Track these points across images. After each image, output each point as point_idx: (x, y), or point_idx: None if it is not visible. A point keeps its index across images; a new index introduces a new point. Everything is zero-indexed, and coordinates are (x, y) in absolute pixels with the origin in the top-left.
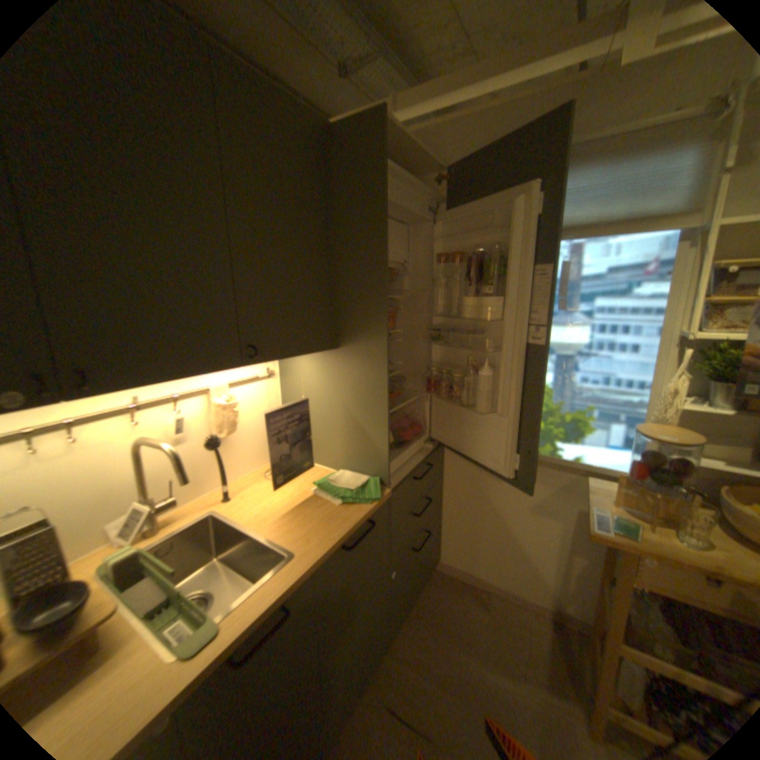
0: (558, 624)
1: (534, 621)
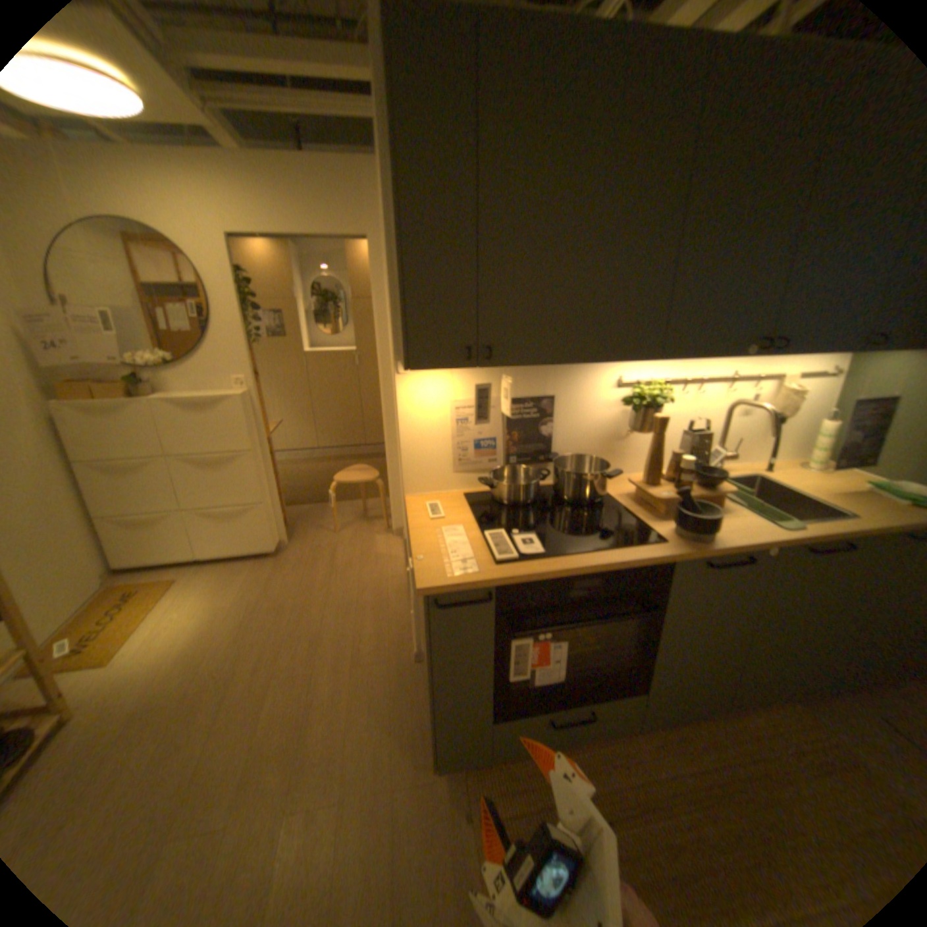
0: None
1: None
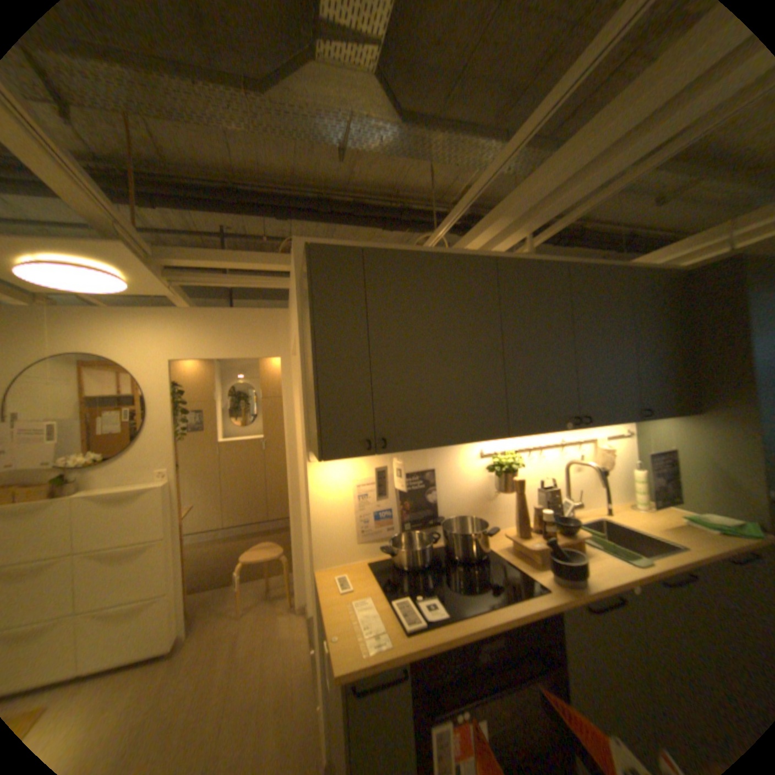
0: None
1: None
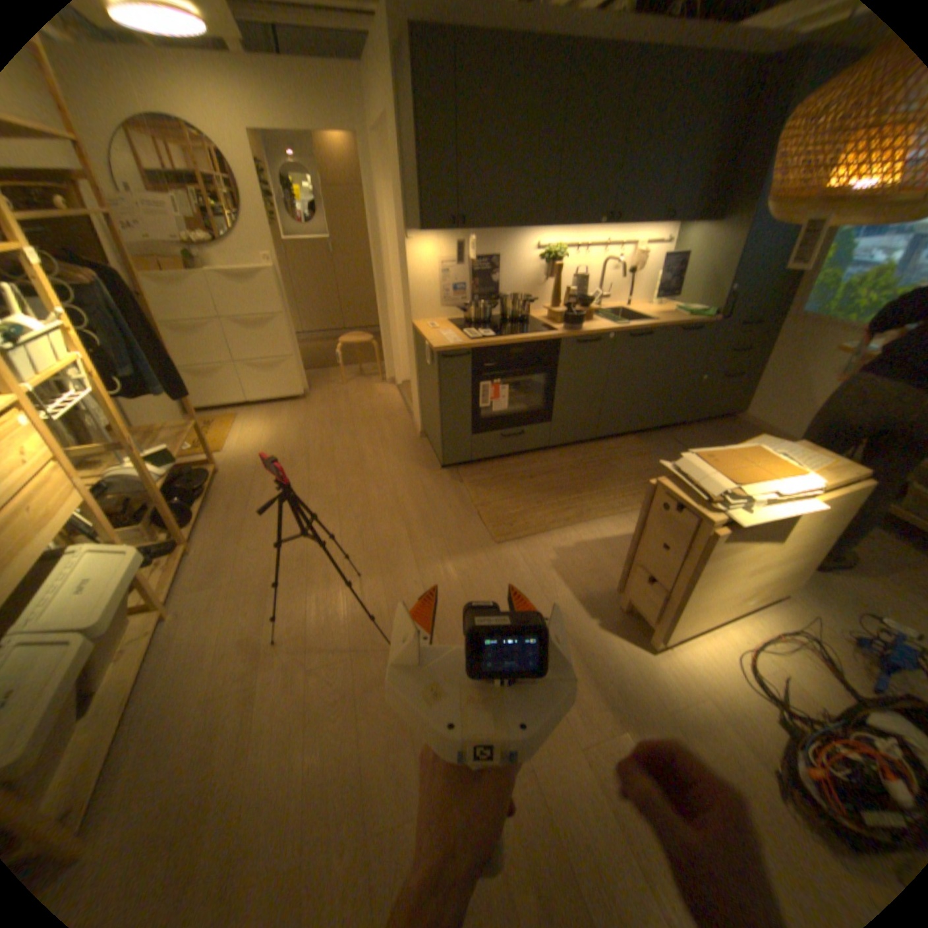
0: None
1: None
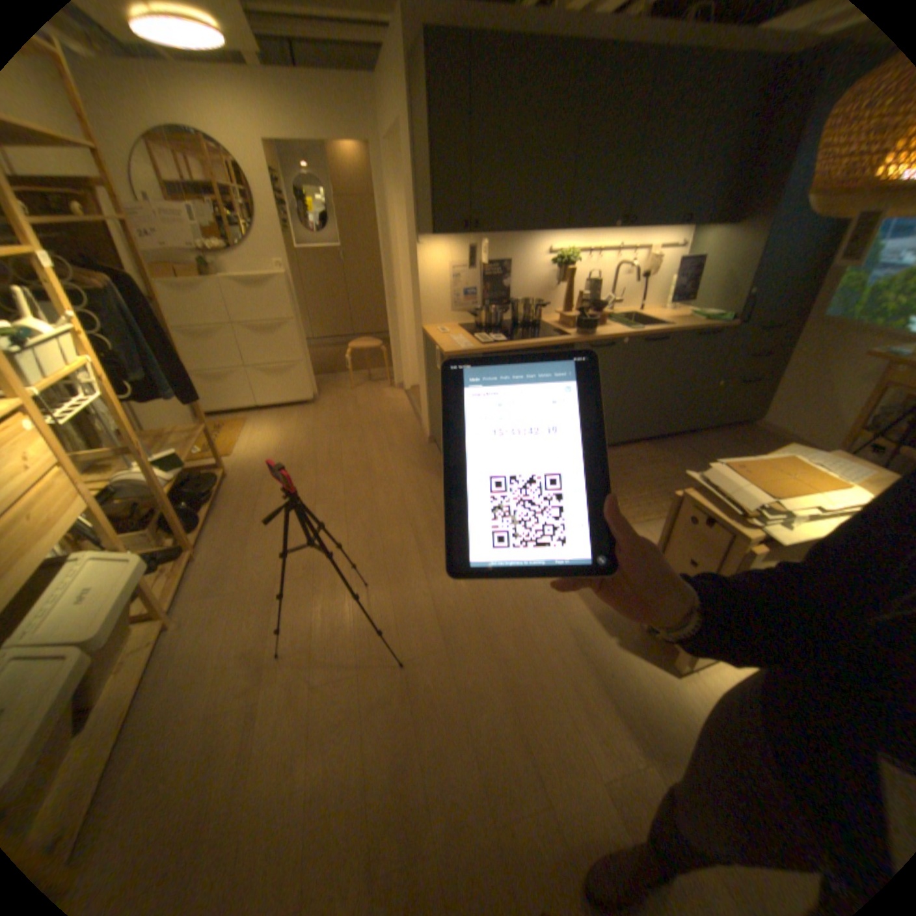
0: None
1: None
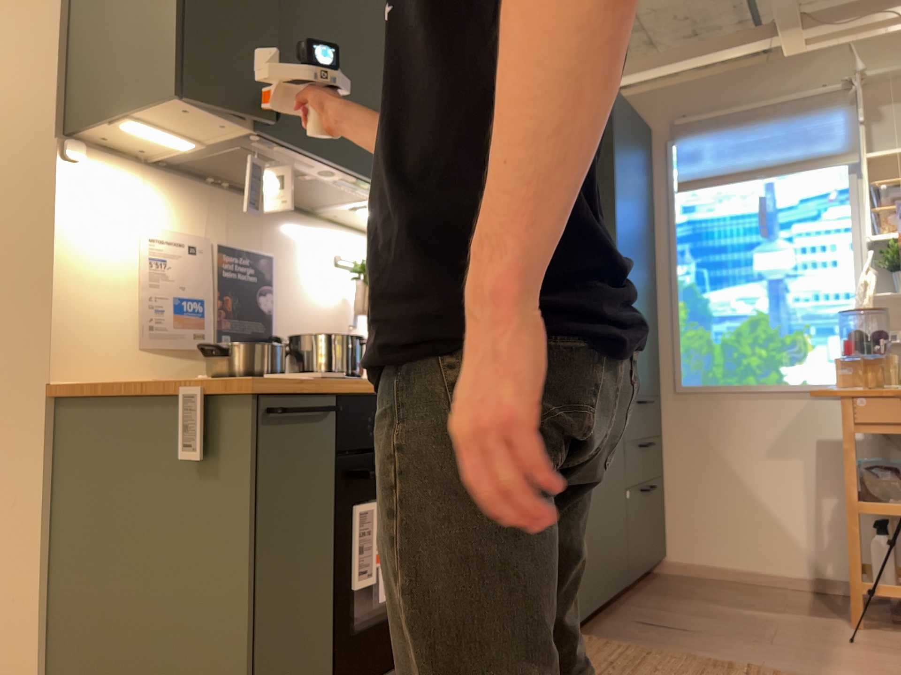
0: (819, 591)
1: (791, 592)
